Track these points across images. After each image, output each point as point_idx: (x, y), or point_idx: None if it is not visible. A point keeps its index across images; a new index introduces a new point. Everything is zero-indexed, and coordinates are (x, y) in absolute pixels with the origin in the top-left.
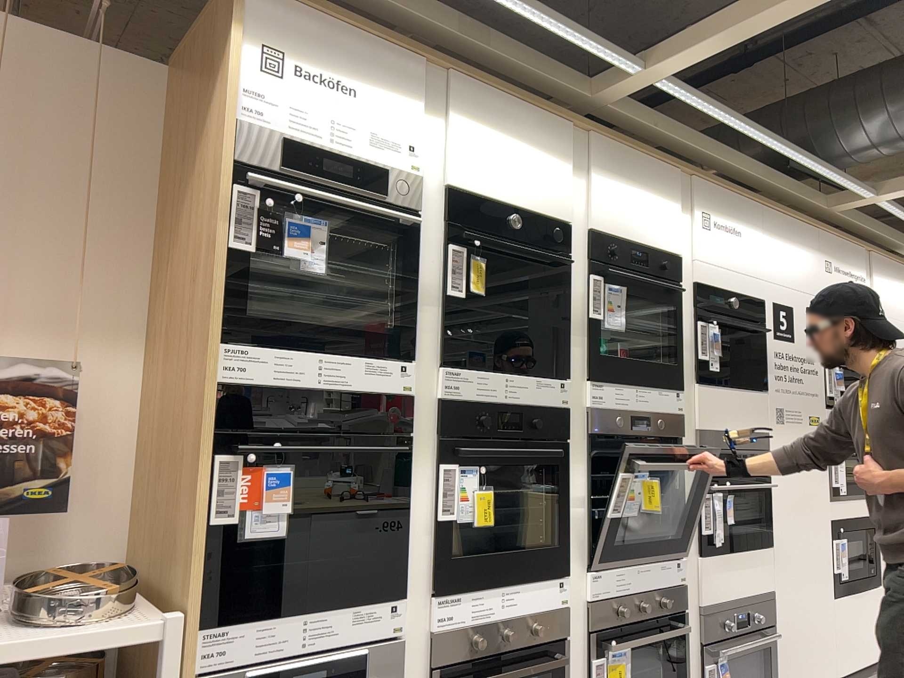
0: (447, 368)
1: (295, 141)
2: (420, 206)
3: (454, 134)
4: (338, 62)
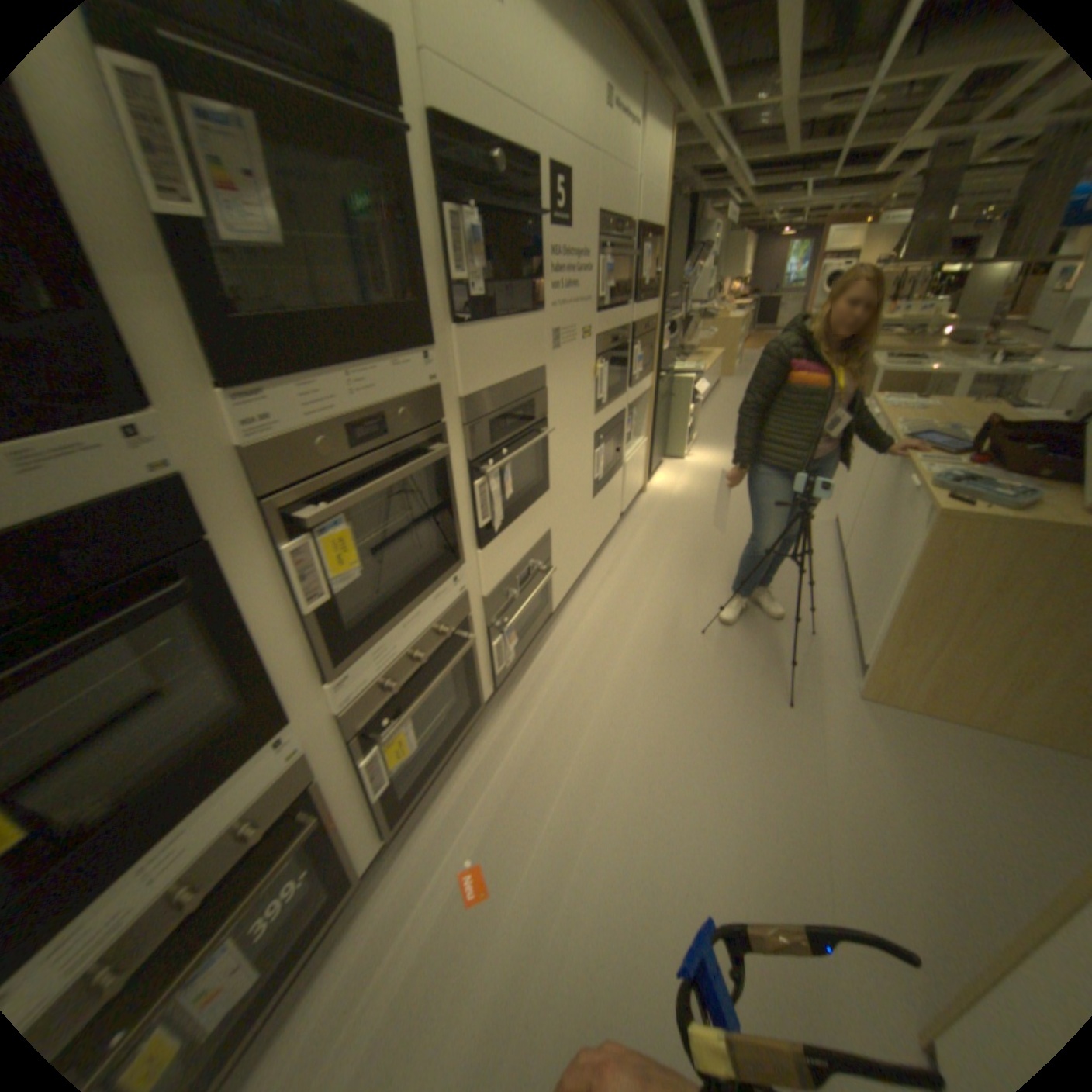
0: None
1: None
2: None
3: None
4: None
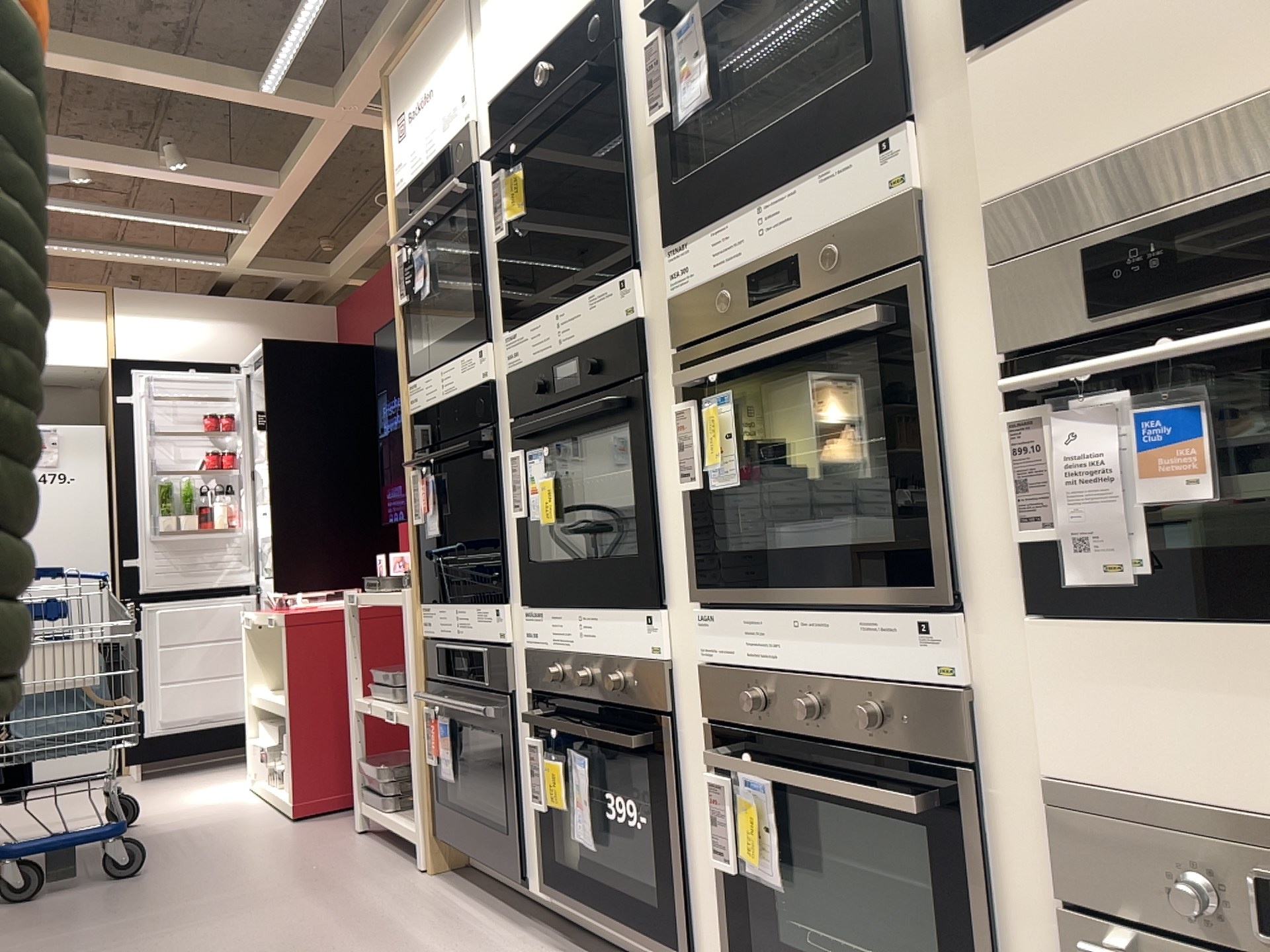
0: (503, 335)
1: (408, 181)
2: (467, 155)
3: (482, 25)
4: (417, 70)
